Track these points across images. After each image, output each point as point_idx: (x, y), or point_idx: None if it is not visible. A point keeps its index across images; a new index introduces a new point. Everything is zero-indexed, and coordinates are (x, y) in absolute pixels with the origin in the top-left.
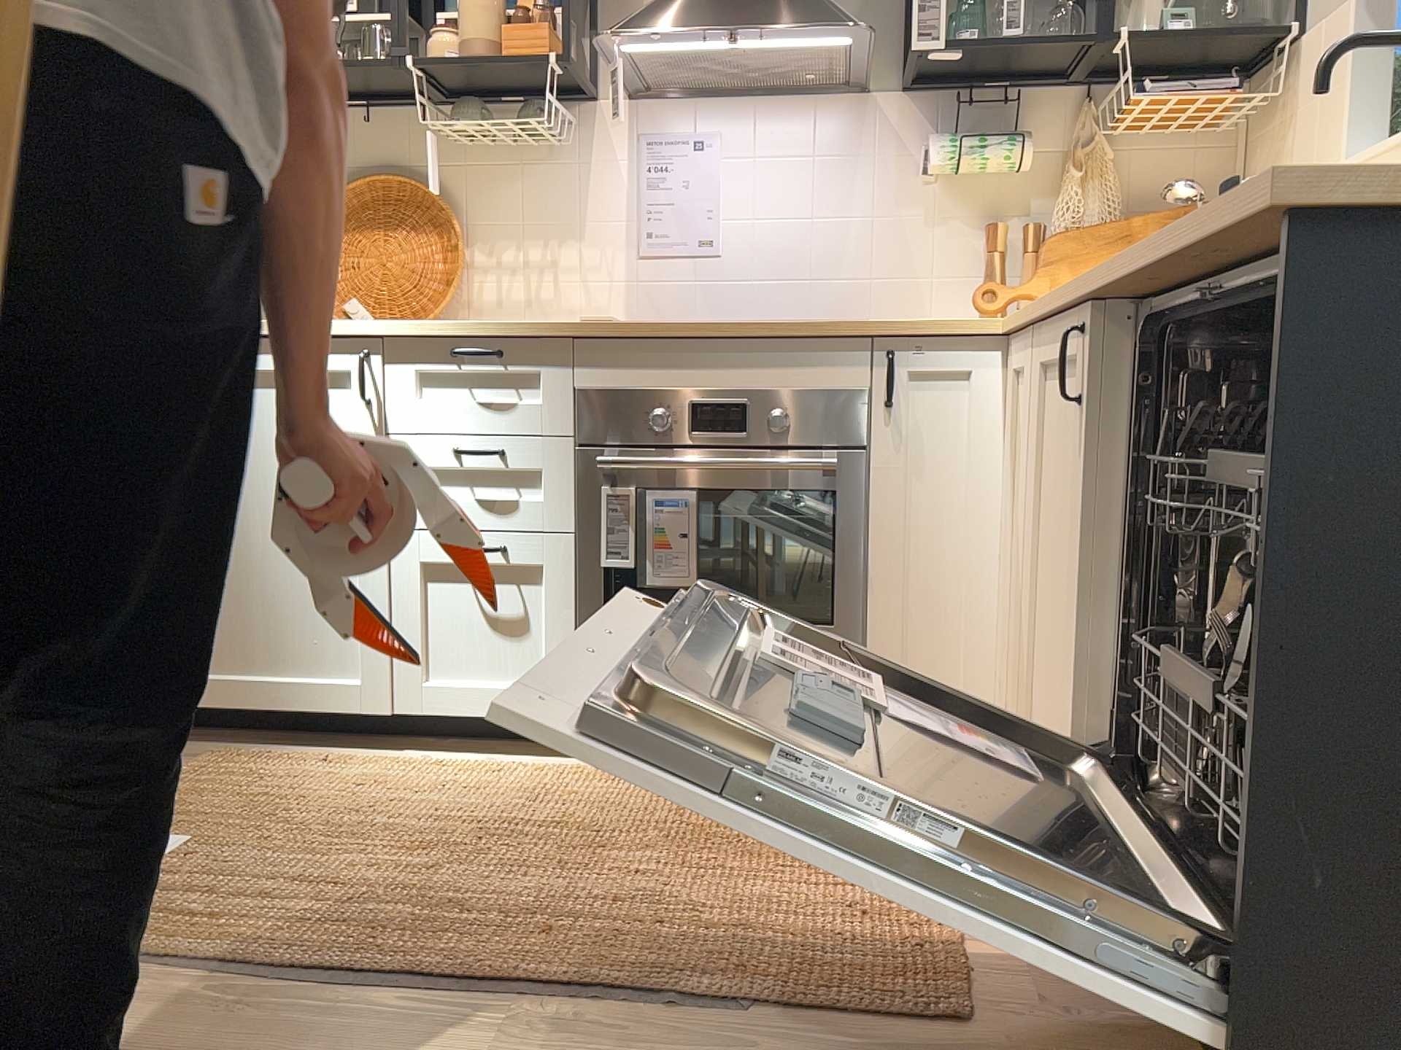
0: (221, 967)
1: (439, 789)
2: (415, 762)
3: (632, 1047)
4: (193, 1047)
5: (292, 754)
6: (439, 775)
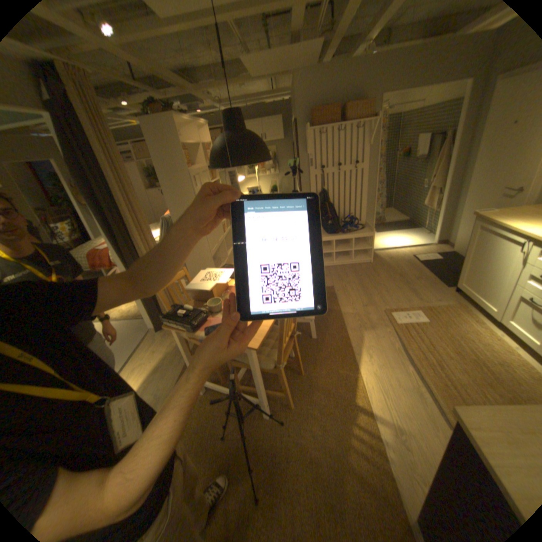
0: (403, 344)
1: (487, 344)
2: (495, 335)
3: (425, 407)
4: (388, 351)
5: (474, 315)
6: (493, 342)
